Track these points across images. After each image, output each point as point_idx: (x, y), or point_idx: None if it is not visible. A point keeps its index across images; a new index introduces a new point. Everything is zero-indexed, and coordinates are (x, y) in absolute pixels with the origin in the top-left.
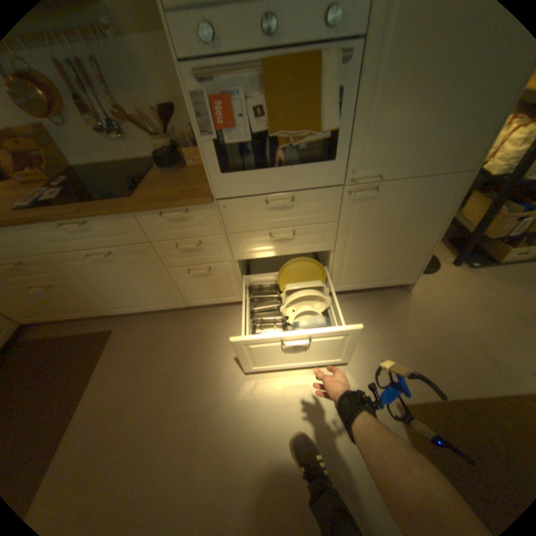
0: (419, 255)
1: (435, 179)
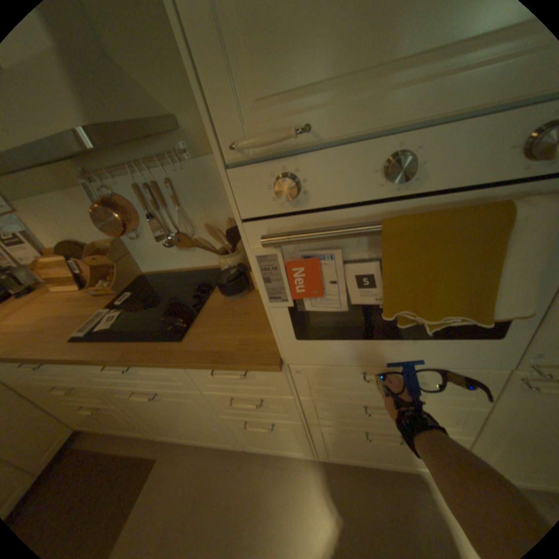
0: None
1: None
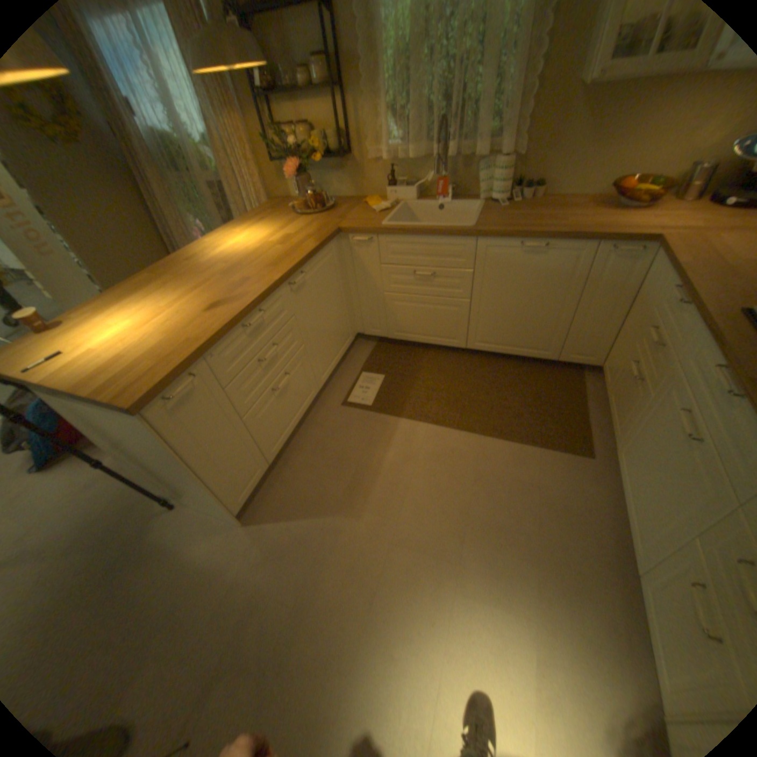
0: None
1: None
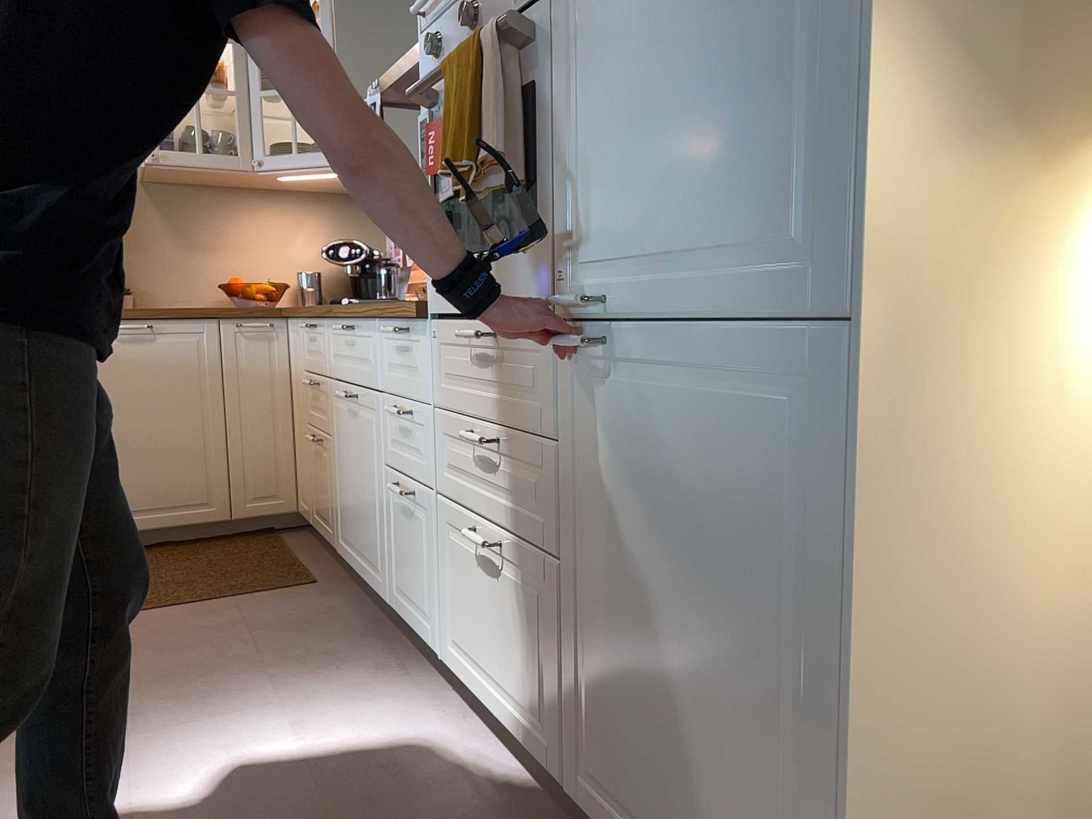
0: (815, 818)
1: (750, 340)
